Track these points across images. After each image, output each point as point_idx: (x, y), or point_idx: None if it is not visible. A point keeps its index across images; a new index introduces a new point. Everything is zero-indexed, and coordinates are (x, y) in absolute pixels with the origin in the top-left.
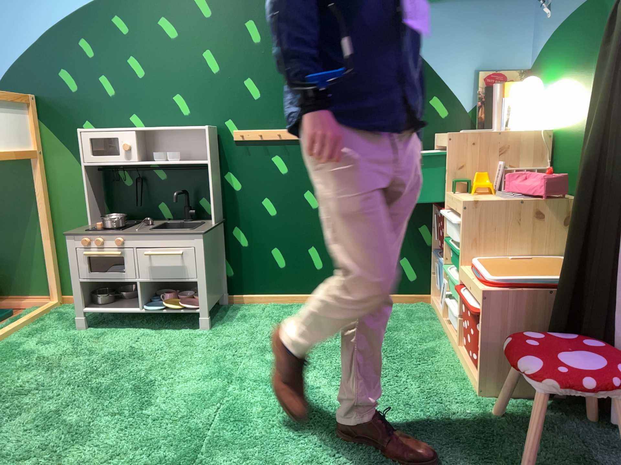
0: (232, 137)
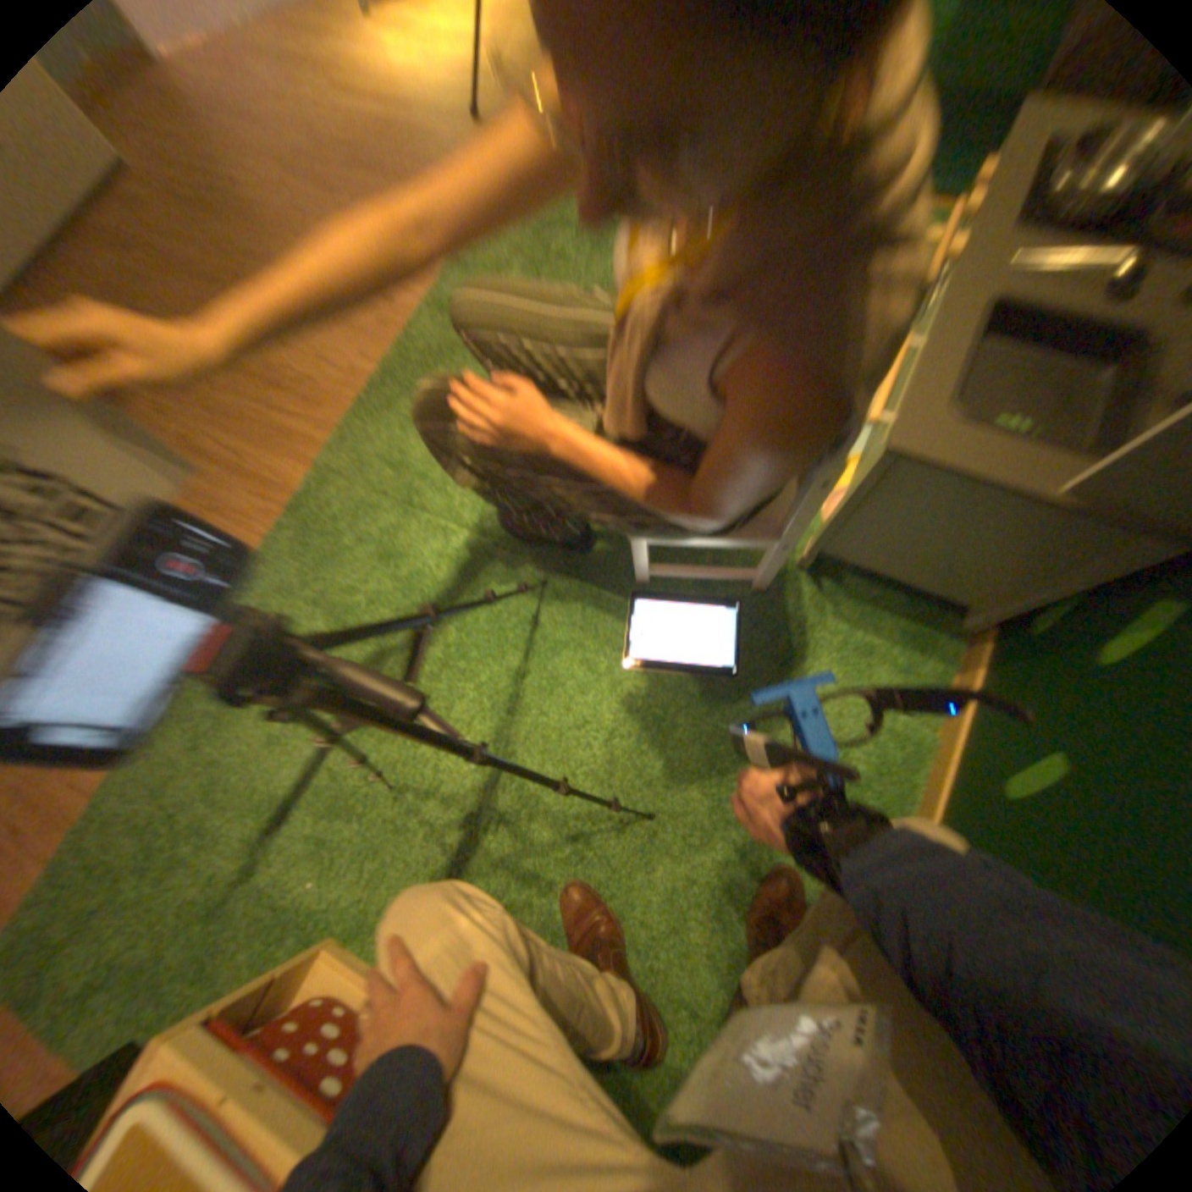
0: None
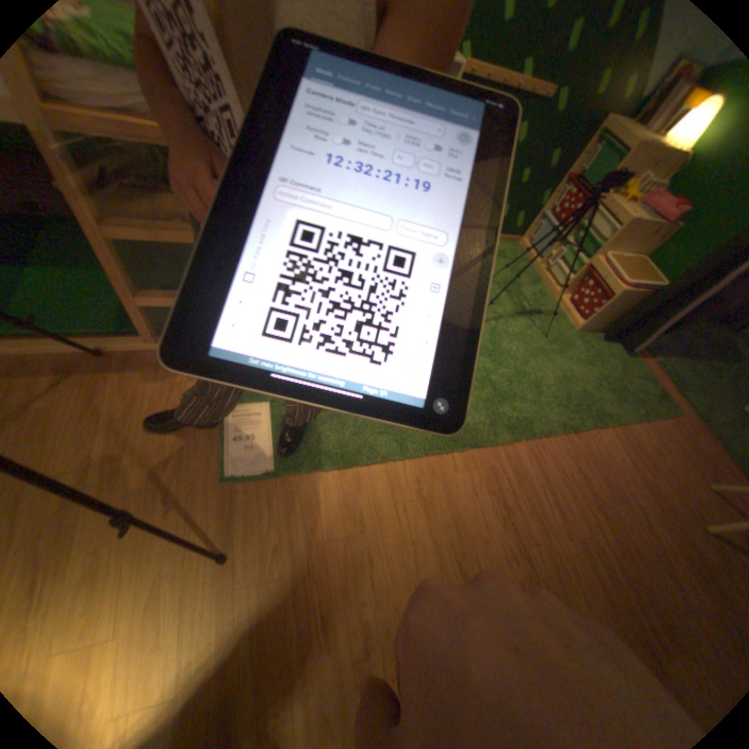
0: (460, 70)
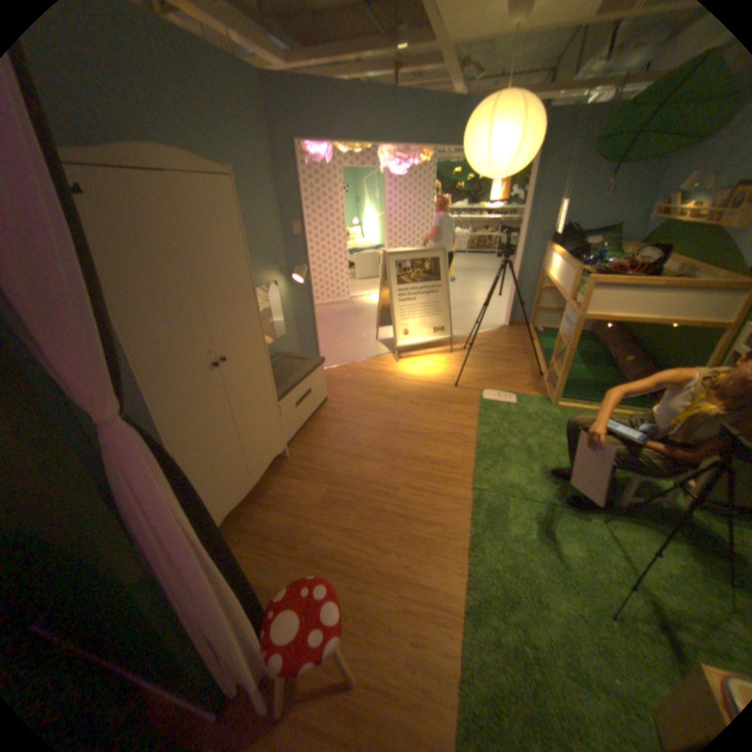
0: None
